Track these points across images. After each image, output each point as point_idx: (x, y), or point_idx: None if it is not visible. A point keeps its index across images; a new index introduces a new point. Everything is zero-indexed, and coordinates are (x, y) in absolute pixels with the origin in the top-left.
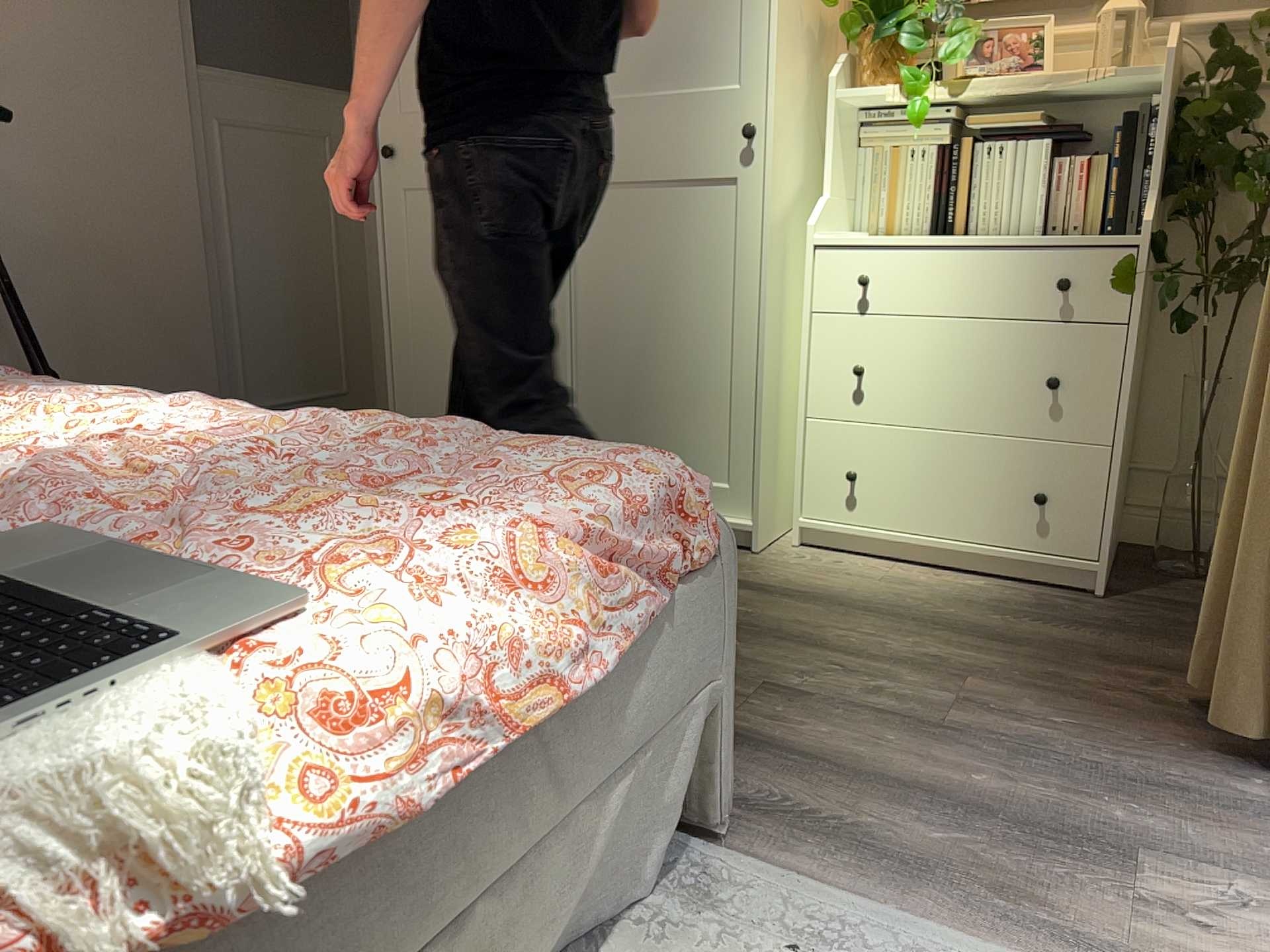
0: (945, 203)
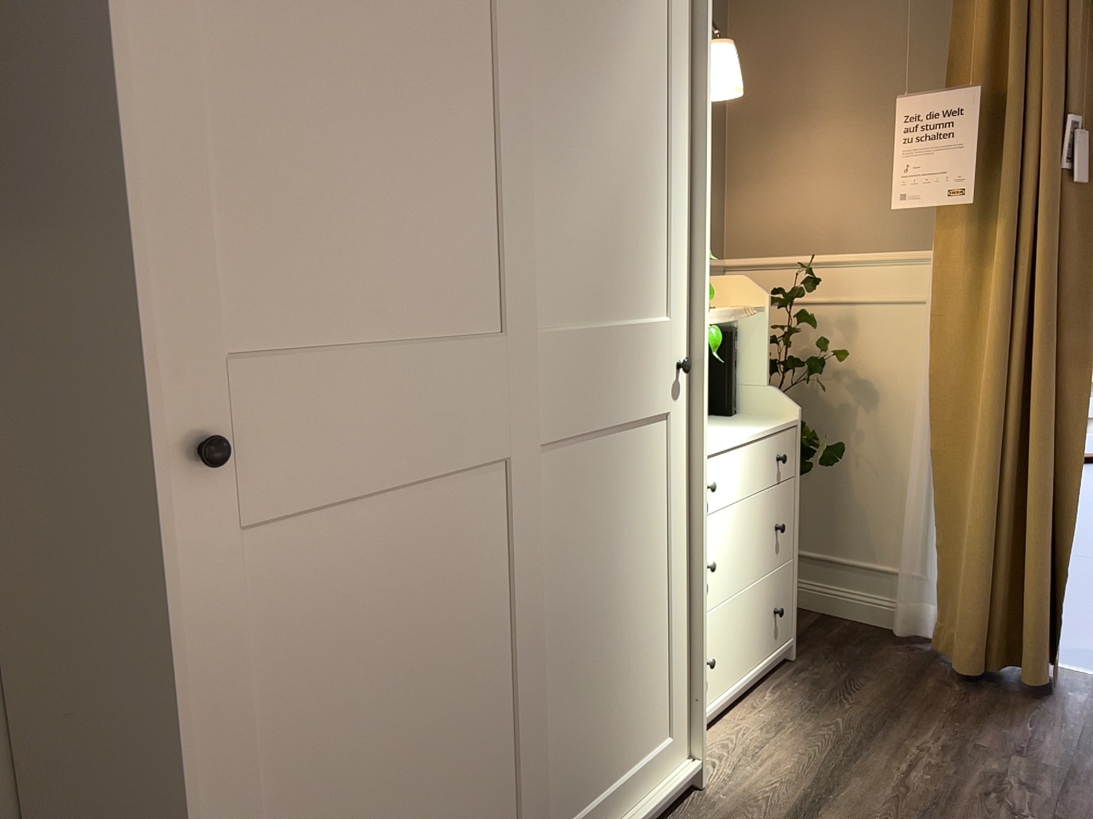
0: None
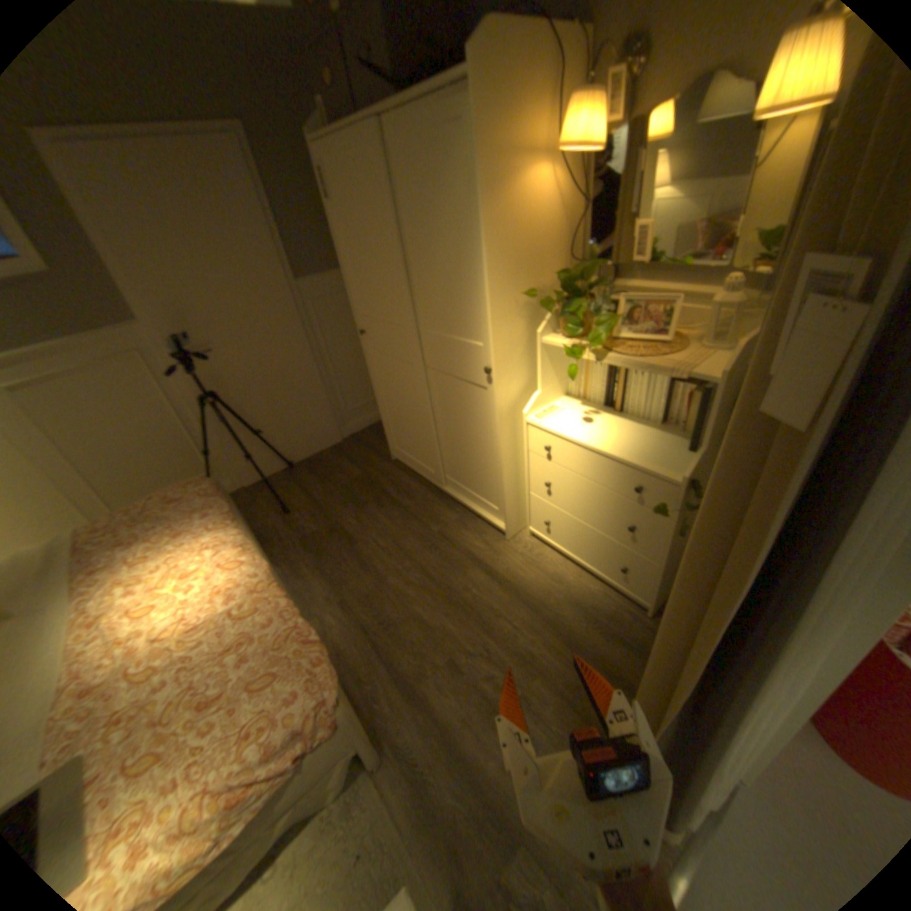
0: (613, 391)
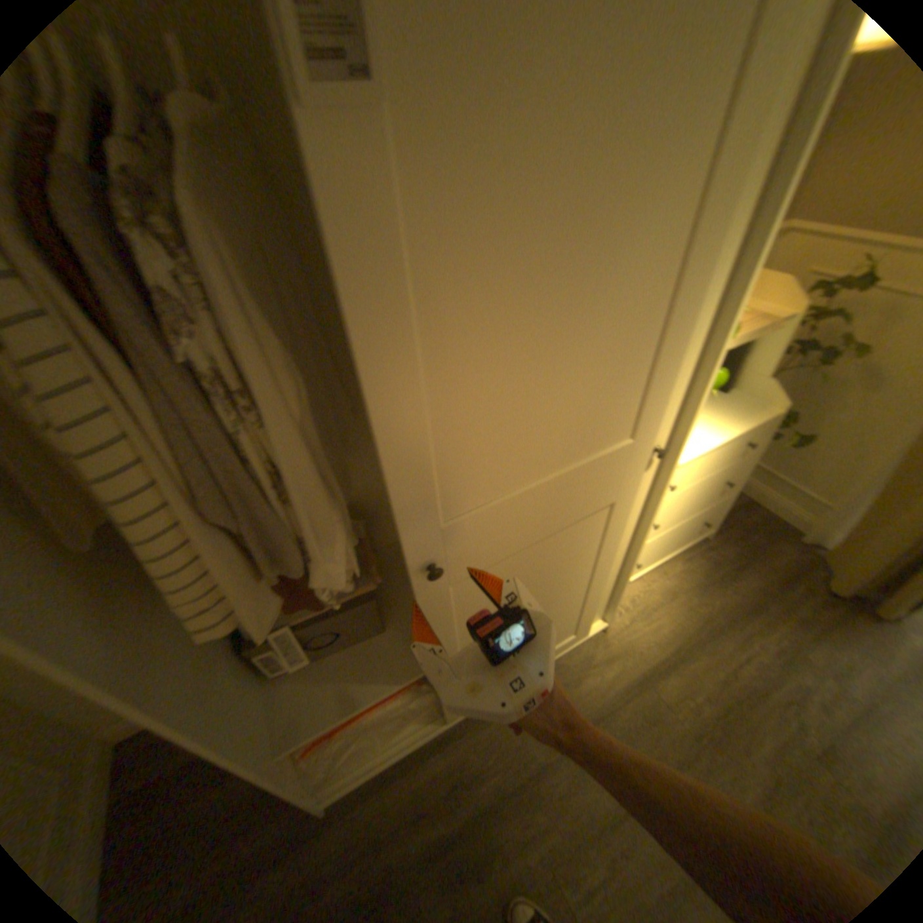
0: None
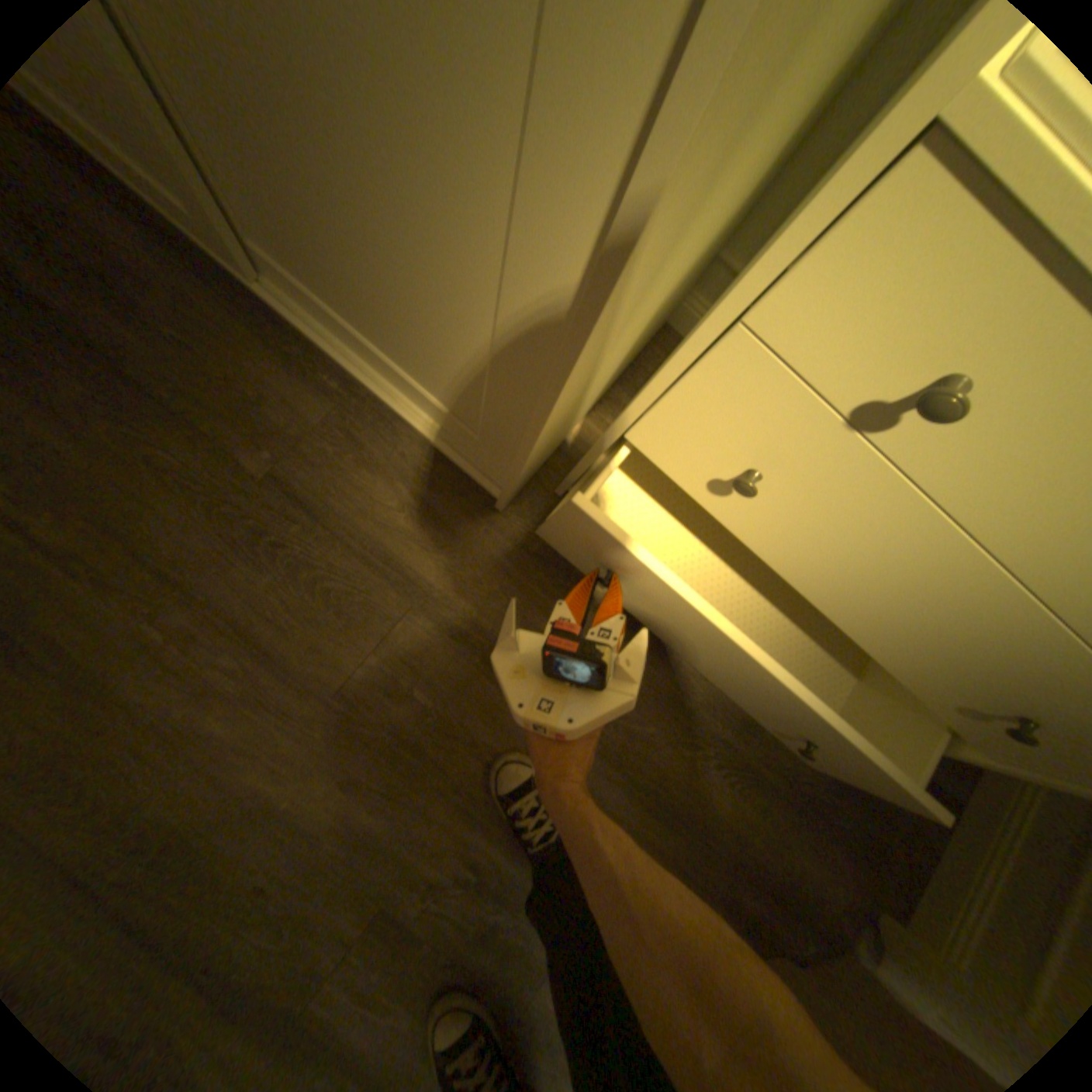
0: None
